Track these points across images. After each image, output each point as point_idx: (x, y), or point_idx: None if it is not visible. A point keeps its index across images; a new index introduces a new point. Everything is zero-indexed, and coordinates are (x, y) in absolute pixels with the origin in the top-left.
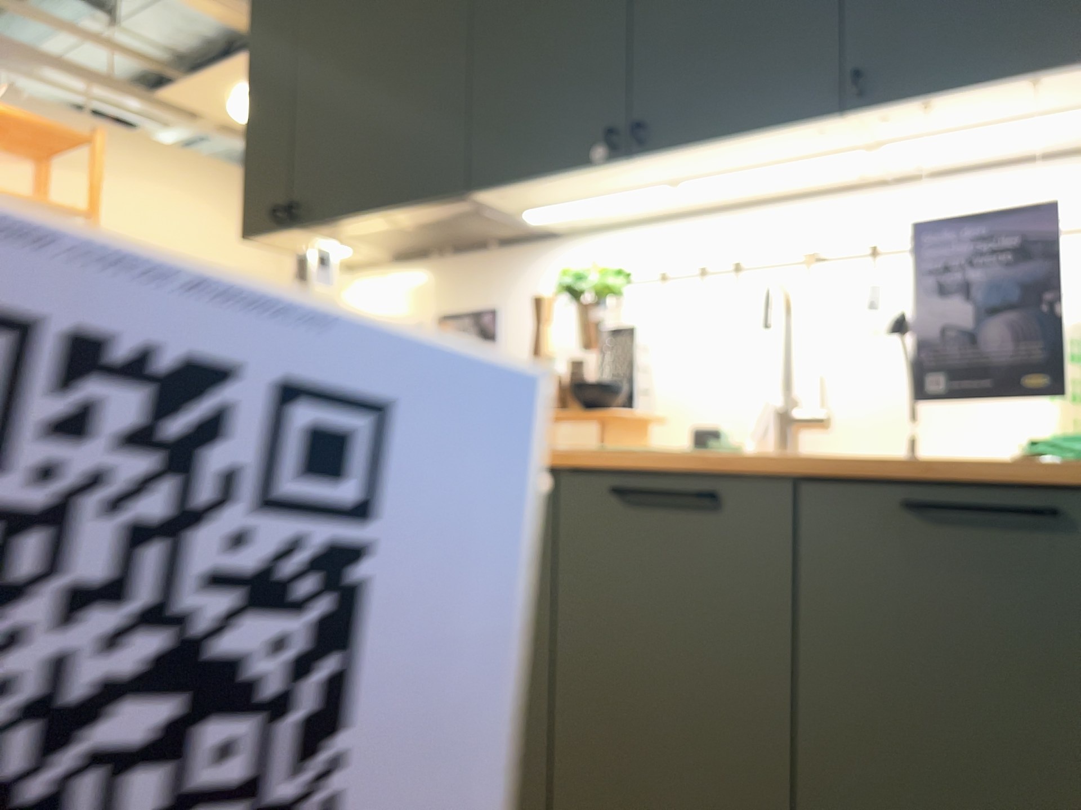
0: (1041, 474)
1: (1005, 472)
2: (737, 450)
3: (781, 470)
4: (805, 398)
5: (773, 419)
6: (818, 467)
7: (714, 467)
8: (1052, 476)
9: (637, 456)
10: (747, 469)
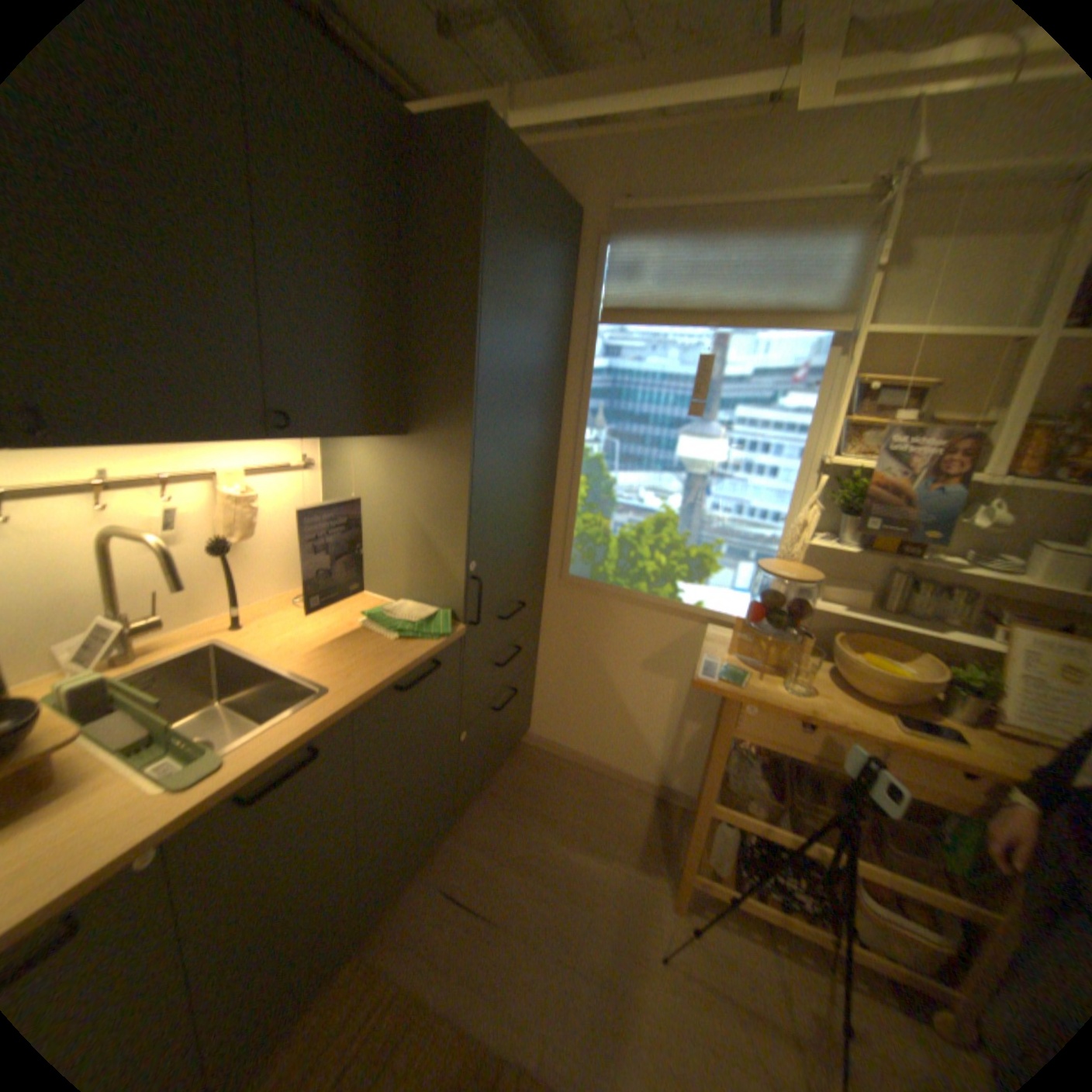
0: (434, 652)
1: (415, 654)
2: (121, 685)
3: (349, 709)
4: (126, 610)
5: (113, 640)
6: (367, 696)
7: (311, 732)
8: (428, 648)
9: (235, 763)
10: (331, 720)
